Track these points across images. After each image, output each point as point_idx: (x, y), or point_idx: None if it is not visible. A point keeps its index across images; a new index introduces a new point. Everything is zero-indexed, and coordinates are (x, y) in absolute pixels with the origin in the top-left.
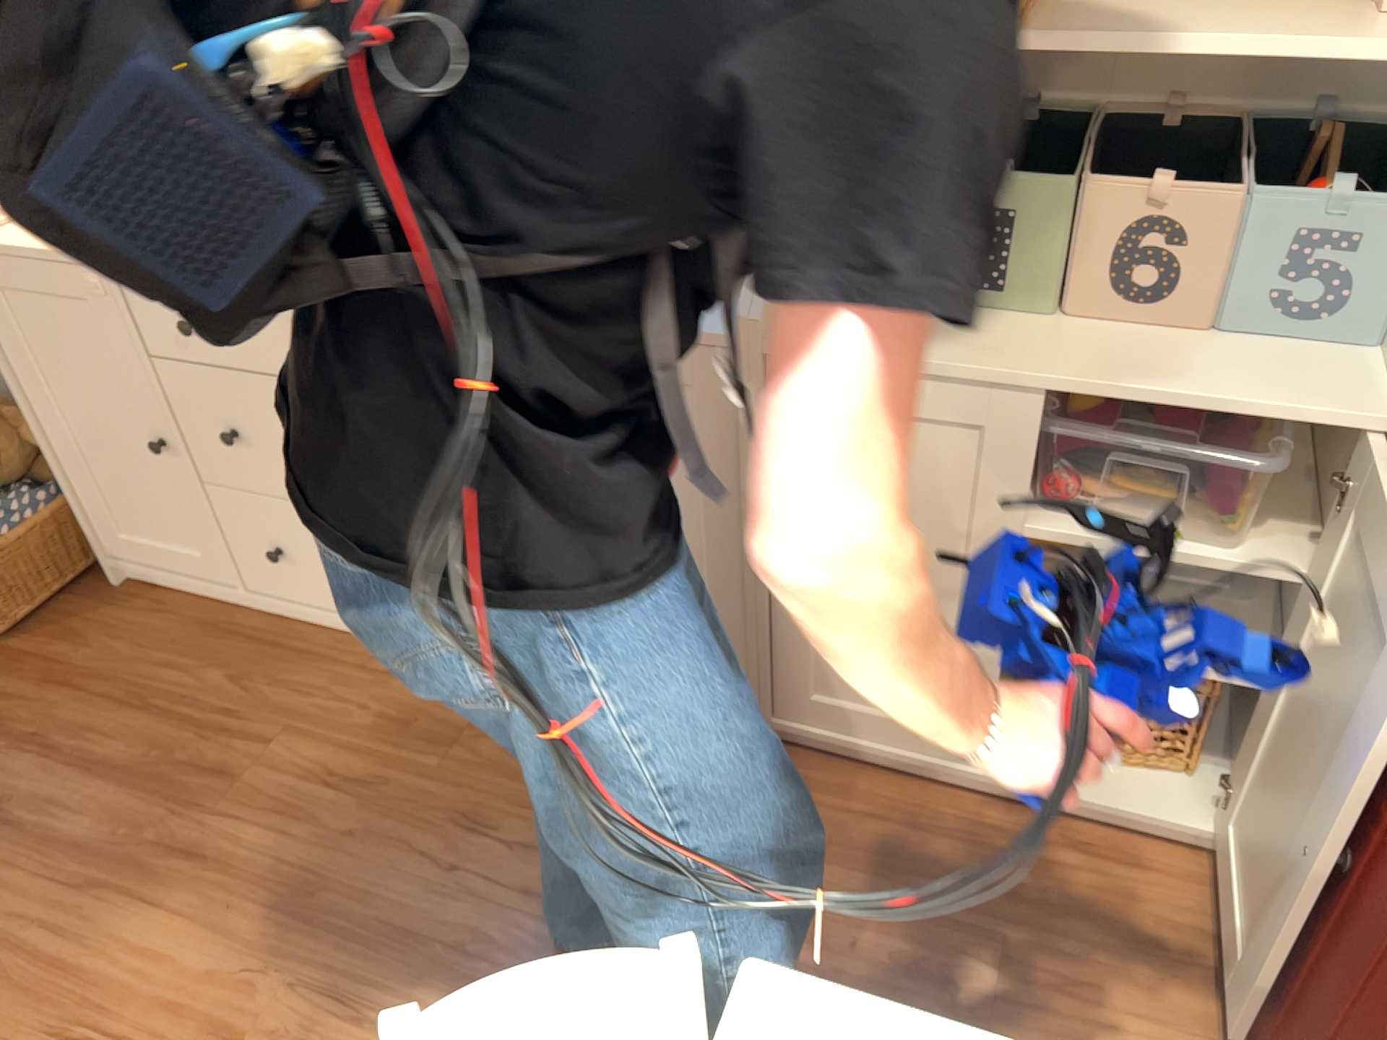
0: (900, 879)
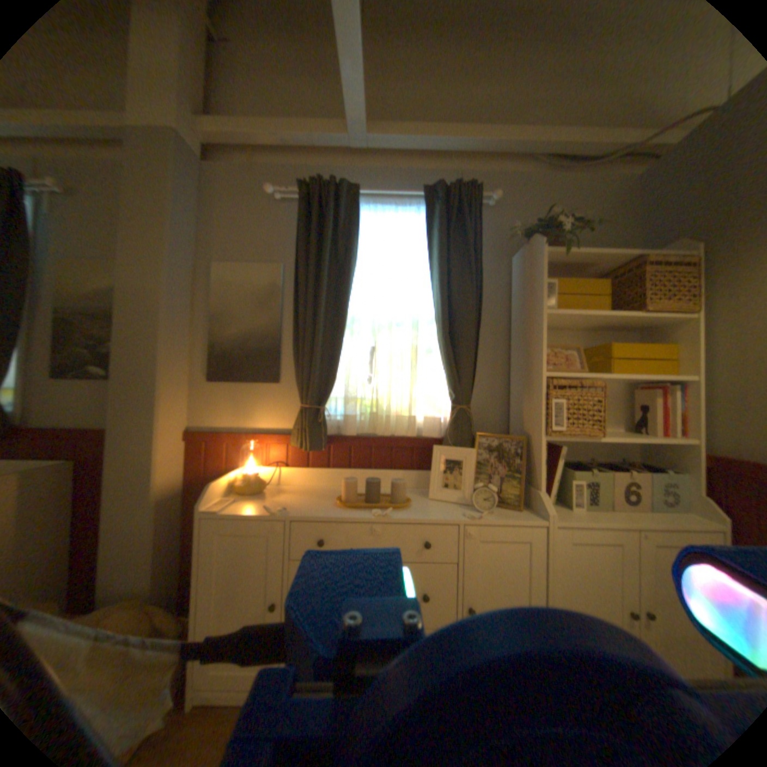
0: None
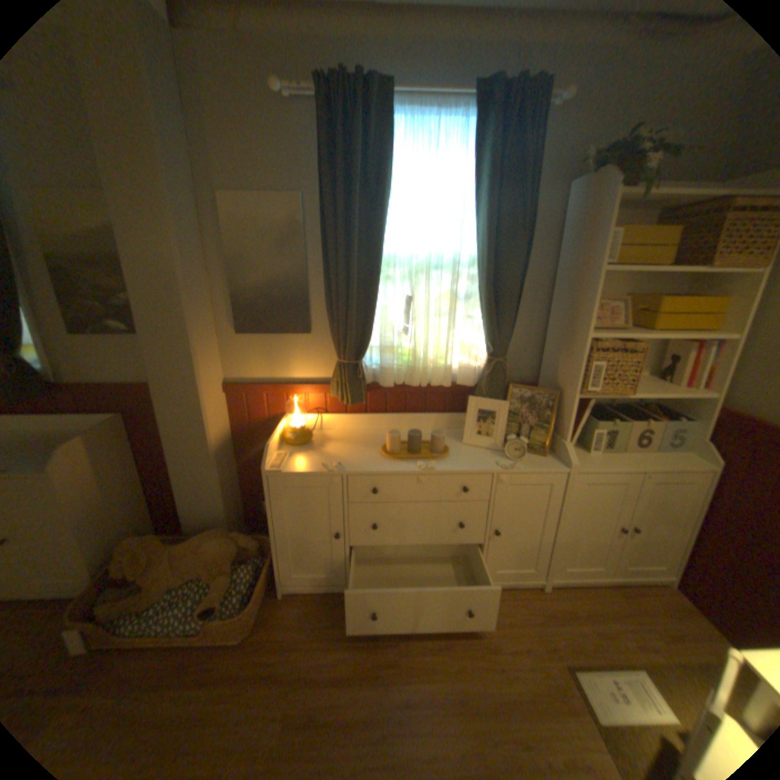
0: (620, 626)
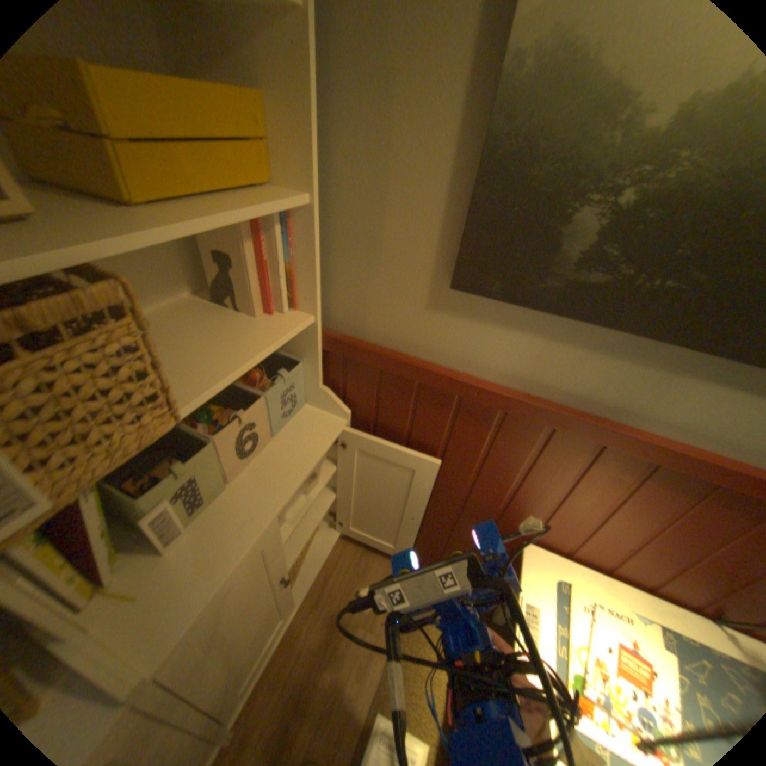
0: (329, 666)
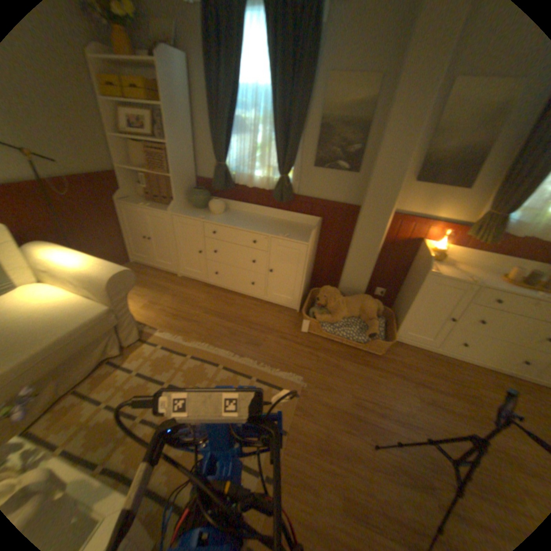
0: None
